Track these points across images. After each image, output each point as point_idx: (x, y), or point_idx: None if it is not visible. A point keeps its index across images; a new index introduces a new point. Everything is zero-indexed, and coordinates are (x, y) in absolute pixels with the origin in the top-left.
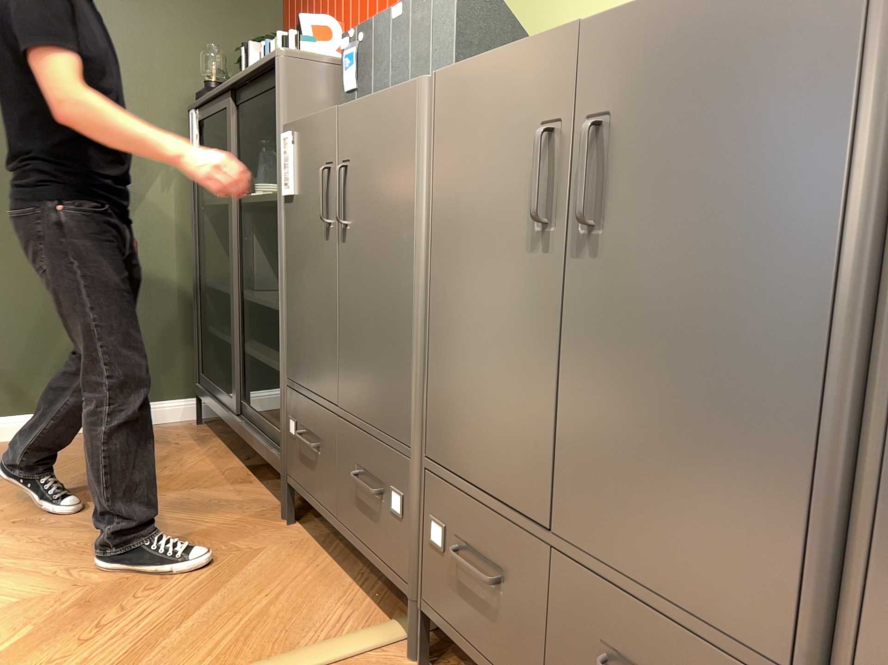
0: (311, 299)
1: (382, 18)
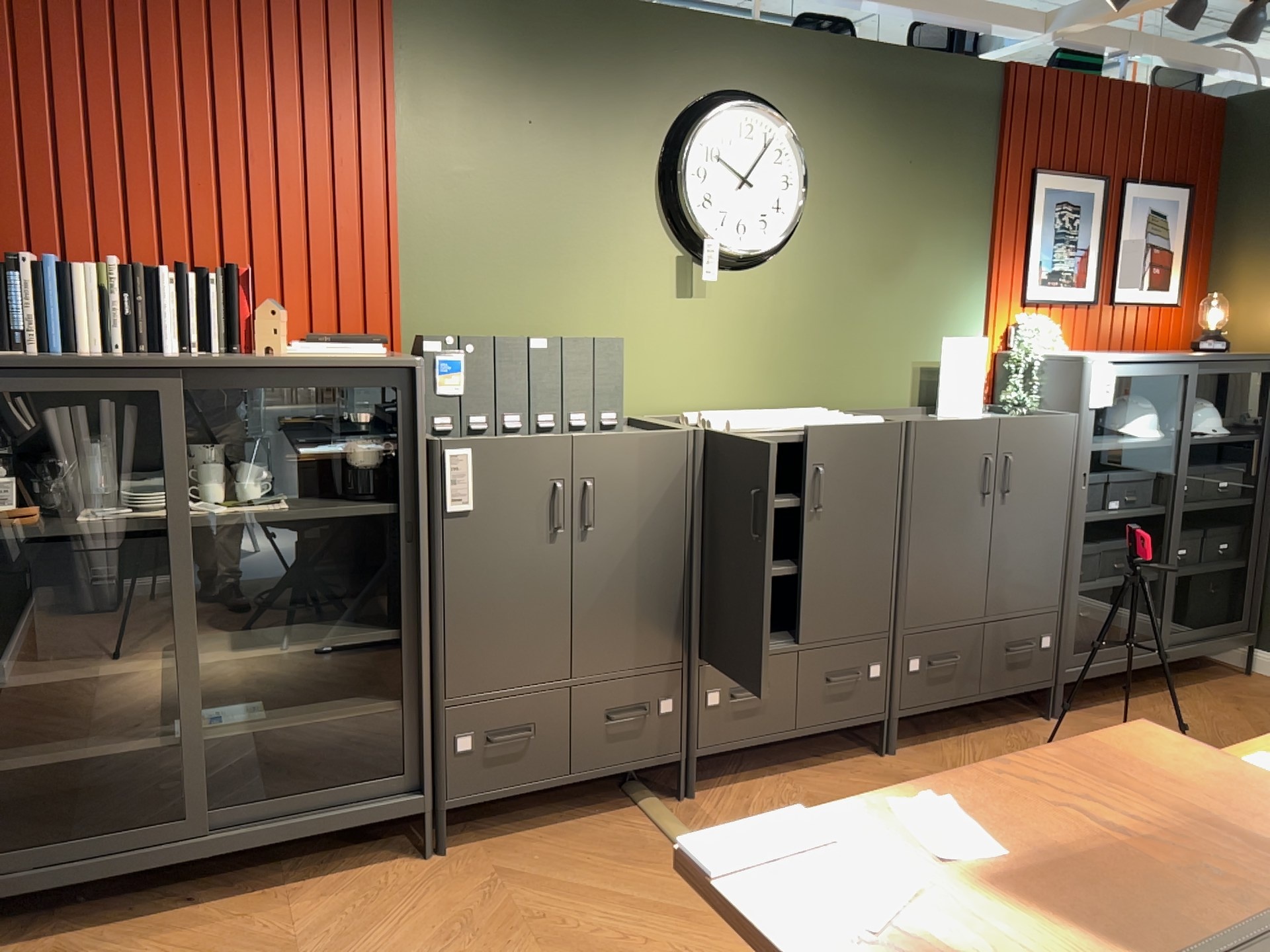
0: (515, 602)
1: (509, 338)
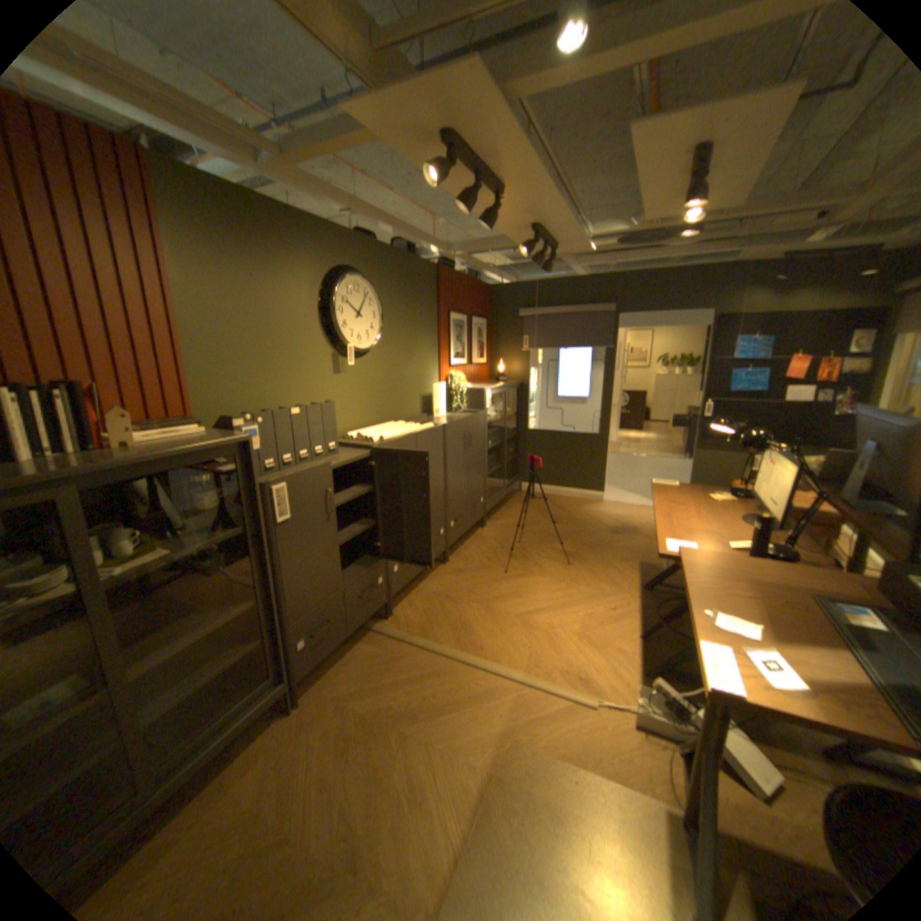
0: (317, 559)
1: (281, 410)
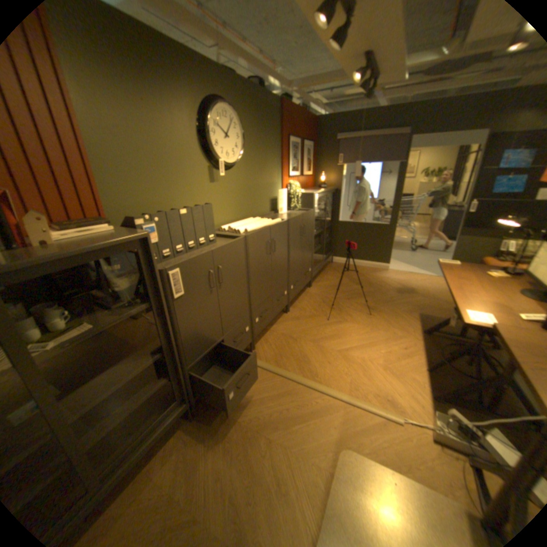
0: (204, 320)
1: (173, 211)
